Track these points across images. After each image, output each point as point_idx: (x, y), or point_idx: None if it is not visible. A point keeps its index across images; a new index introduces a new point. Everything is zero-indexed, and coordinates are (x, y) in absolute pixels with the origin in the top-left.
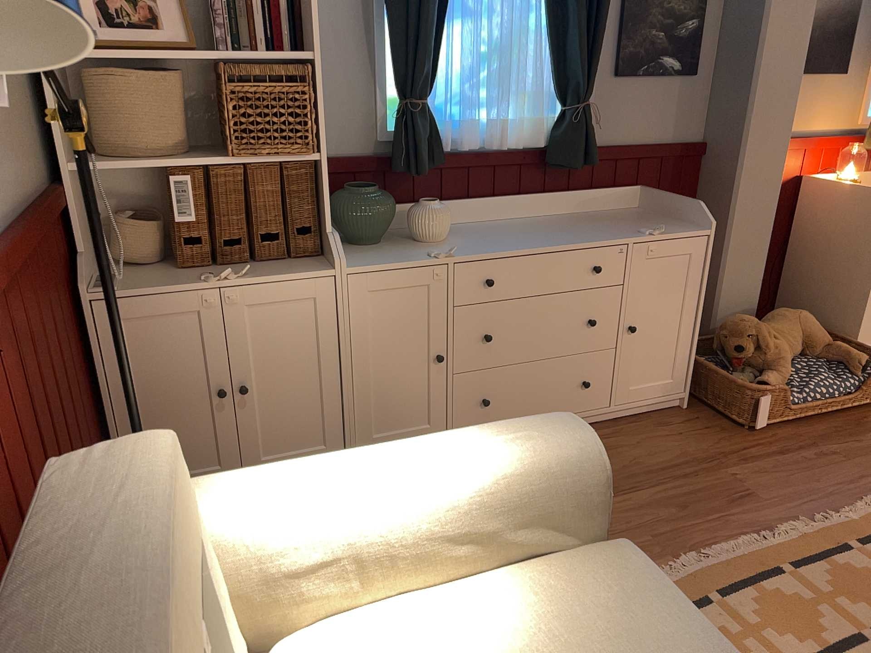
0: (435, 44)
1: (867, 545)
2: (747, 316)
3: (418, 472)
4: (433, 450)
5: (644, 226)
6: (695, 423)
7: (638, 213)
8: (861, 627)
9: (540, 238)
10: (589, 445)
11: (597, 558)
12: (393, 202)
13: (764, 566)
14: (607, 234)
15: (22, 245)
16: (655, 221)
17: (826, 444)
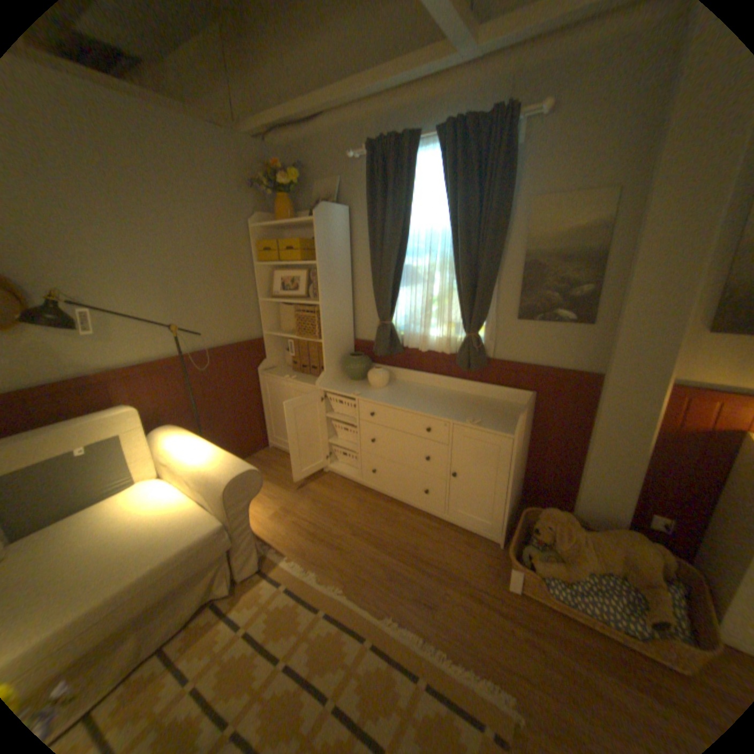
0: (393, 297)
1: (428, 694)
2: (568, 516)
3: (193, 456)
4: (206, 454)
5: (486, 417)
6: (488, 559)
7: (516, 409)
8: (335, 699)
9: (415, 402)
10: (227, 481)
11: (205, 521)
12: (363, 365)
13: (361, 633)
14: (449, 413)
15: (201, 355)
16: (506, 418)
17: (552, 645)
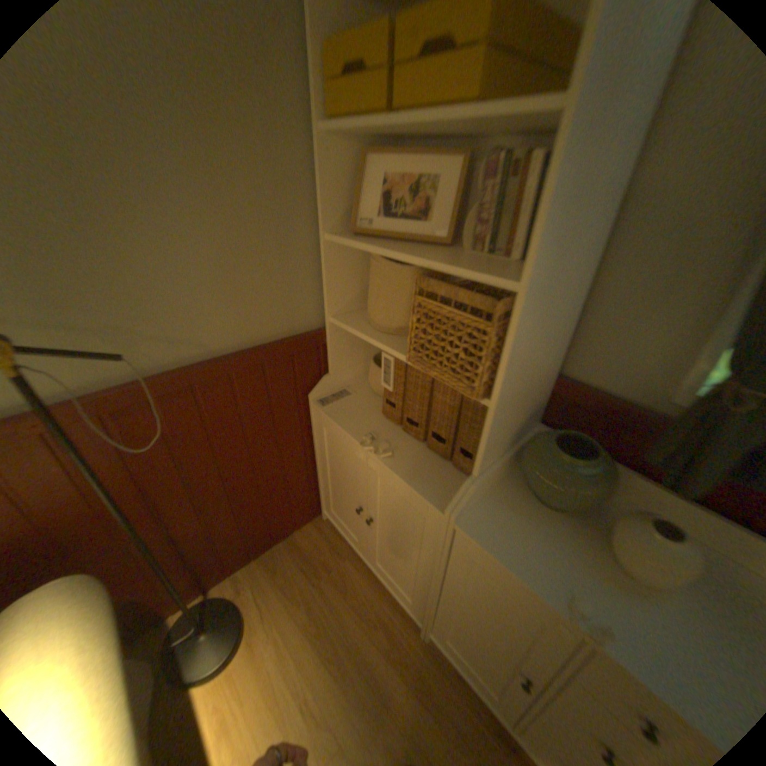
0: None
1: None
2: None
3: None
4: None
5: None
6: None
7: None
8: None
9: None
10: None
11: None
12: (609, 493)
13: None
14: None
15: (162, 387)
16: None
17: None
